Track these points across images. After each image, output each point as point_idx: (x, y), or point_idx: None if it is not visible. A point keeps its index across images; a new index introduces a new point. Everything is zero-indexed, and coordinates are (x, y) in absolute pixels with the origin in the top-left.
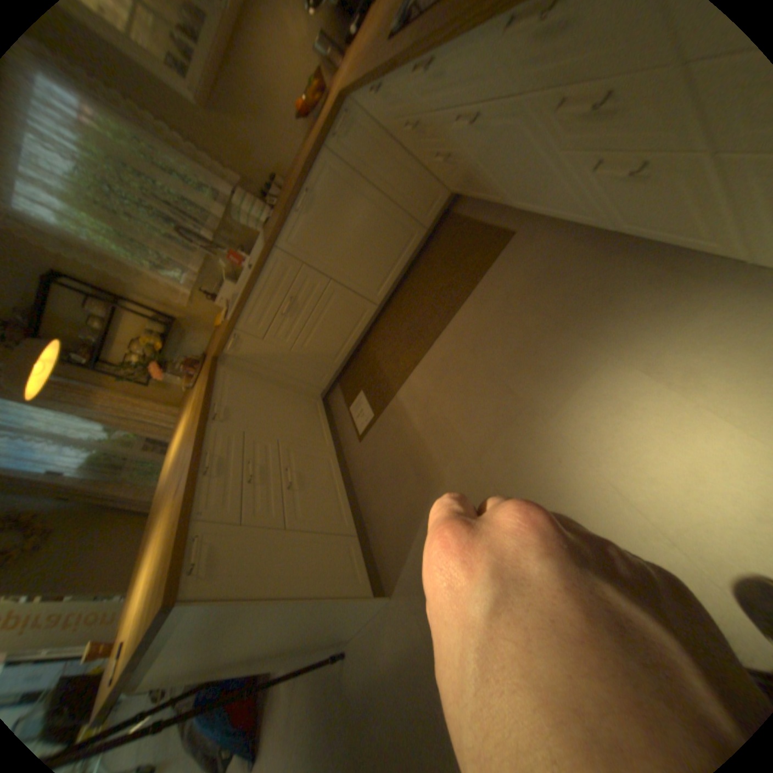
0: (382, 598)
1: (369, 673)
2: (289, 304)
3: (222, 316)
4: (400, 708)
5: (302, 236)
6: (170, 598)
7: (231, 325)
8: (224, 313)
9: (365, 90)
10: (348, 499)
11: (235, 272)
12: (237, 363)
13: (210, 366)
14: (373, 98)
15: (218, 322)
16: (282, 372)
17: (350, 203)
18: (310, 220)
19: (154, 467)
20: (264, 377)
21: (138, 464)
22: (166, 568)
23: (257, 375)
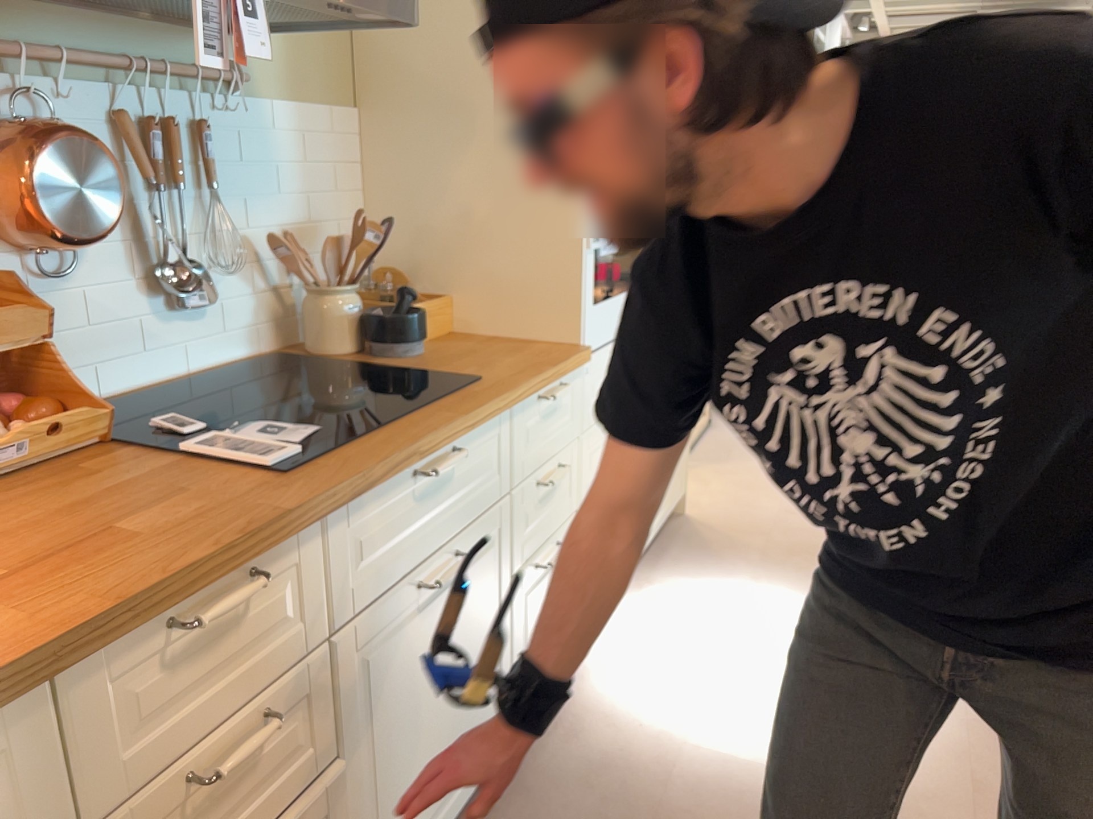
0: None
1: None
2: None
3: None
4: None
5: None
6: None
7: None
8: None
9: (73, 680)
10: None
11: None
12: None
13: None
14: (80, 718)
15: None
16: None
17: None
18: None
19: None
20: None
21: None
22: None
23: None
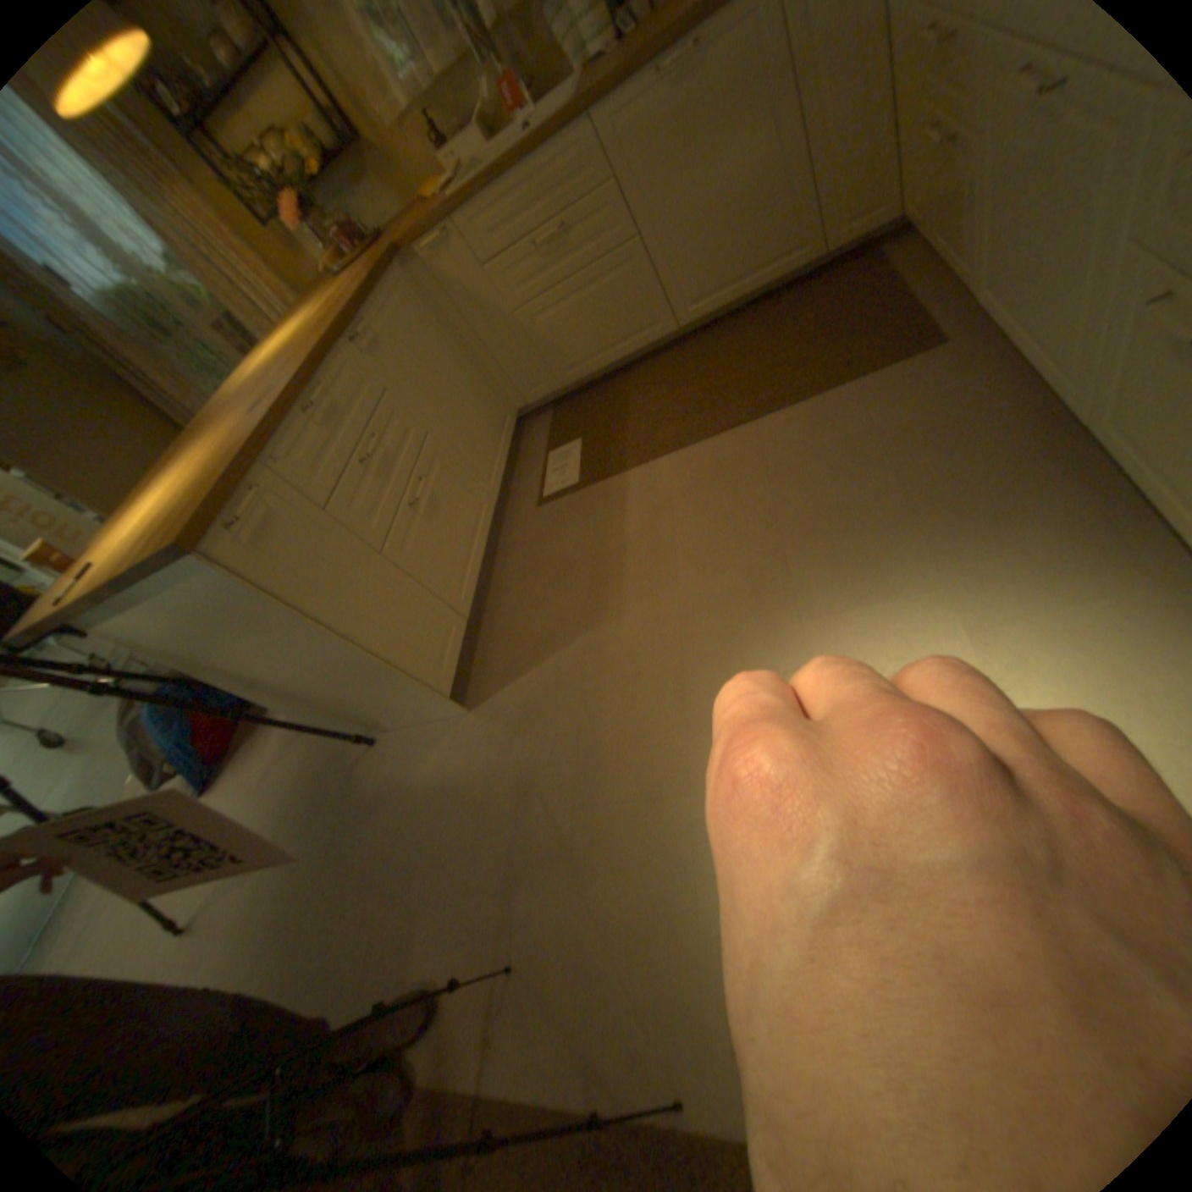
0: (458, 706)
1: (396, 774)
2: (553, 230)
3: (438, 181)
4: (413, 826)
5: (640, 124)
6: (186, 539)
7: (446, 205)
8: (444, 178)
9: None
10: (481, 567)
11: (497, 117)
12: (423, 277)
13: (381, 252)
14: None
15: (426, 188)
16: (482, 335)
17: (748, 115)
18: (669, 103)
19: (219, 362)
20: (452, 326)
21: (196, 341)
22: (194, 500)
23: (444, 315)
